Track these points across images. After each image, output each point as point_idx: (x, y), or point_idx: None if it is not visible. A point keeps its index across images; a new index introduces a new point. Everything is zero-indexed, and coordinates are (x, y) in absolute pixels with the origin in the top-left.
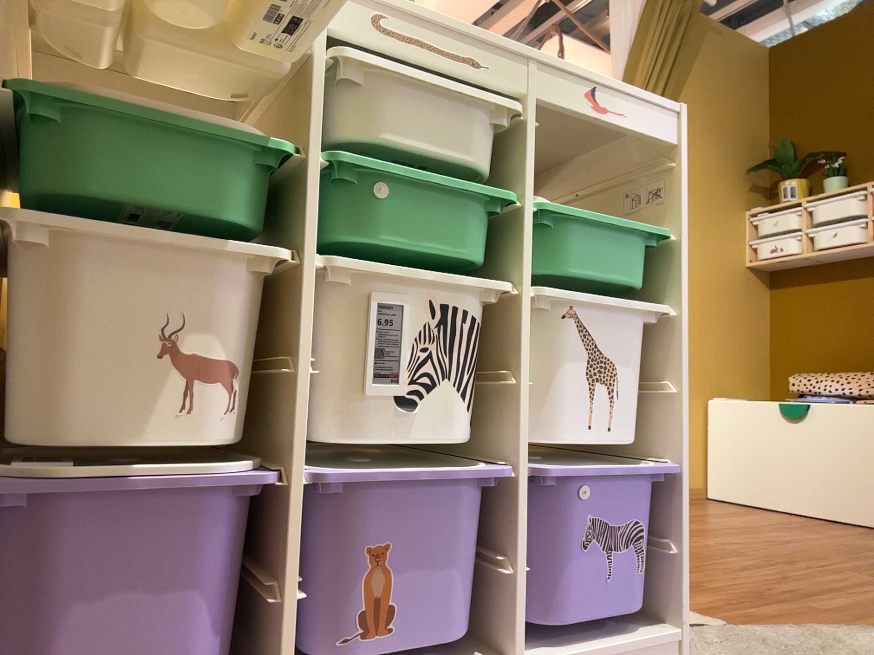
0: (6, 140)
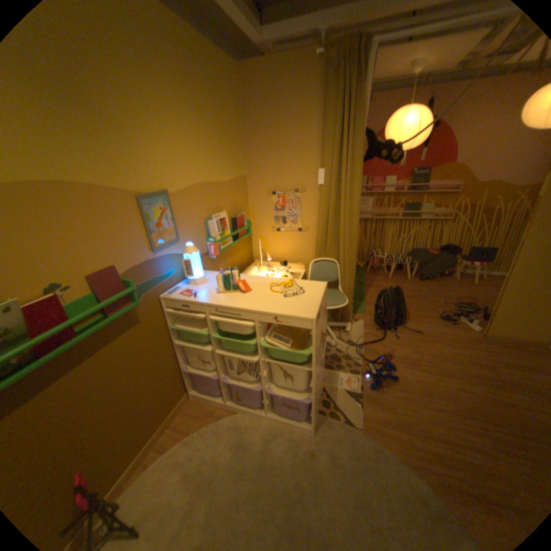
0: (173, 331)
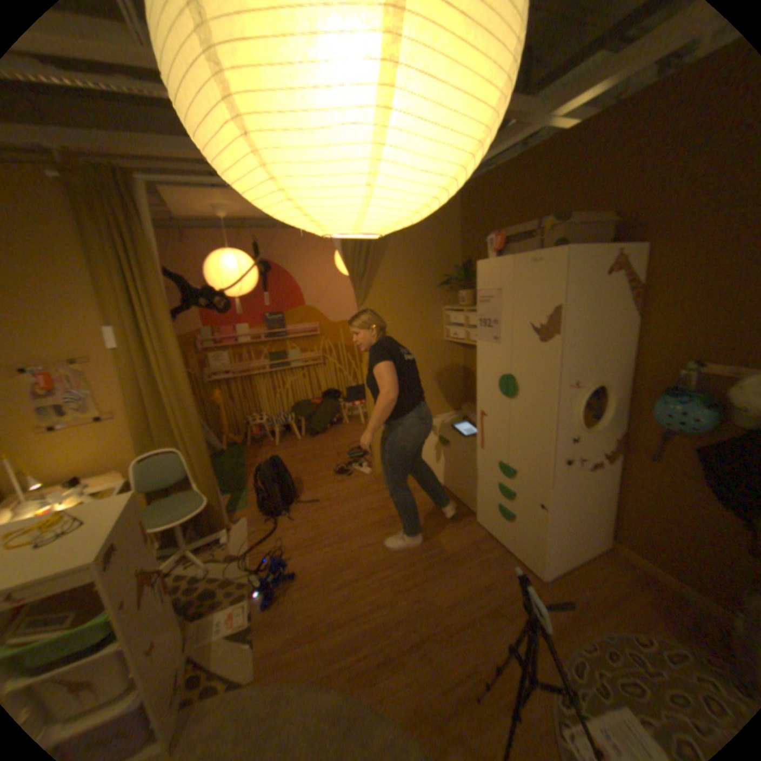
0: None
